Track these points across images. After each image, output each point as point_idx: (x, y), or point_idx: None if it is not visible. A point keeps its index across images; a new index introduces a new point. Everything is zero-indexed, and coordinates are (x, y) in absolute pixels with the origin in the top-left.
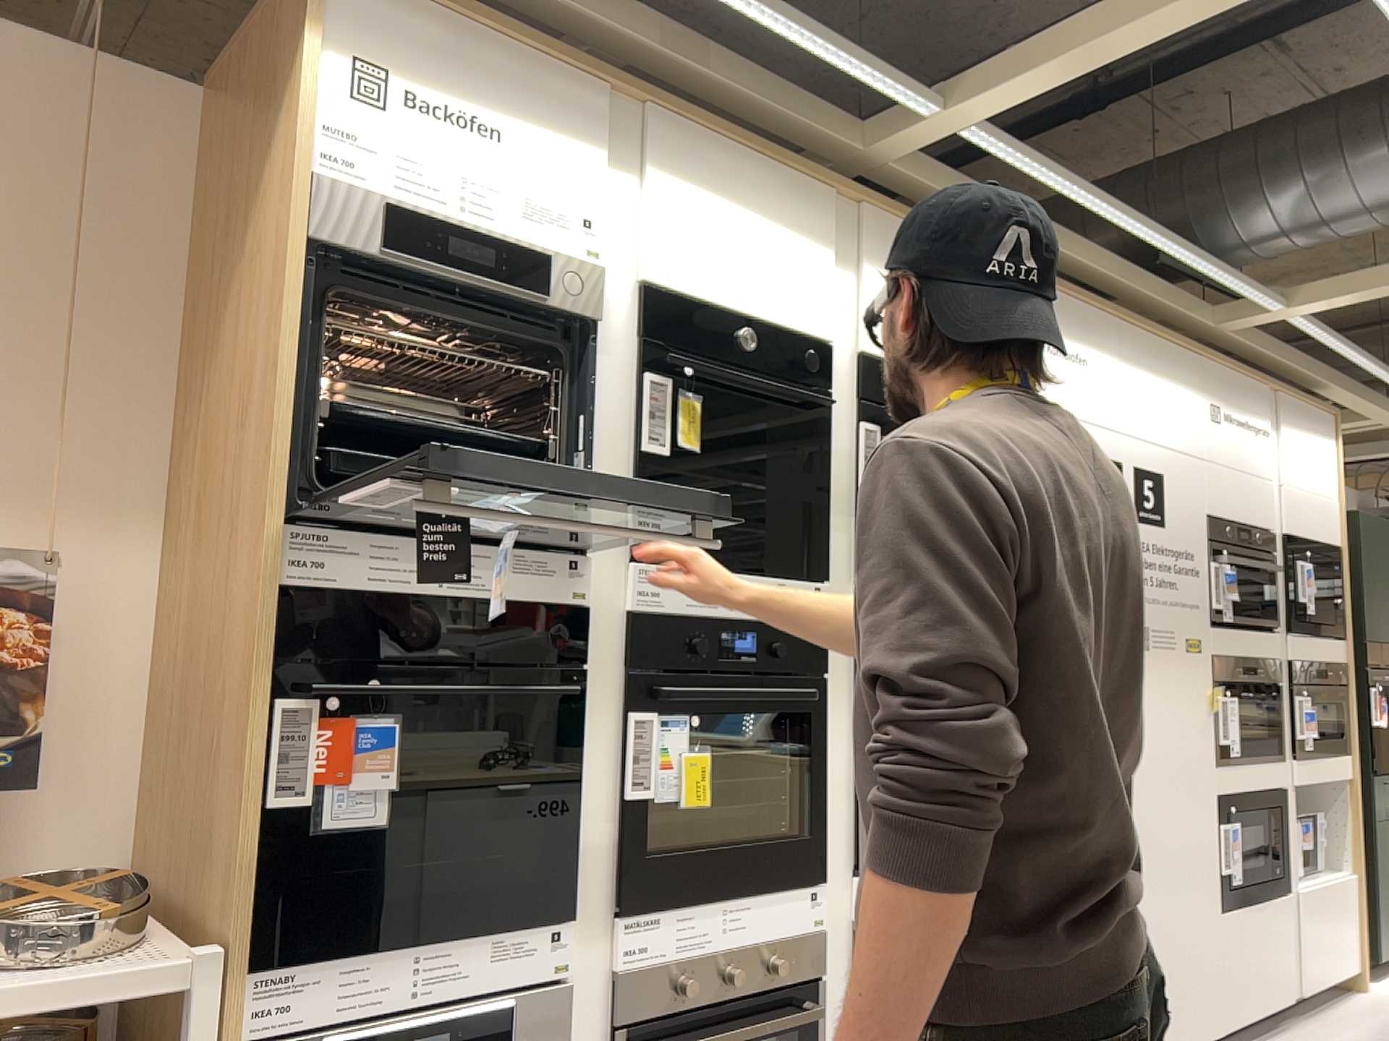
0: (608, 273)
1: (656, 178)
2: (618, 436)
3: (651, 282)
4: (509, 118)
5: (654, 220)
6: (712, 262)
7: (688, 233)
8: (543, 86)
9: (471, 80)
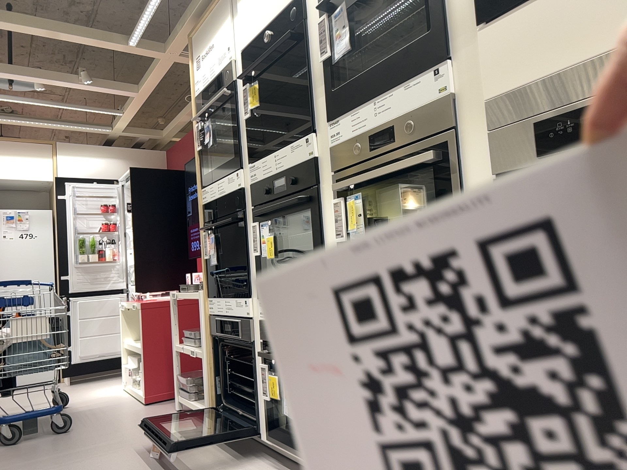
0: (234, 58)
1: (237, 3)
2: (243, 118)
3: (240, 48)
4: (211, 36)
5: (239, 21)
6: (254, 14)
7: (247, 12)
8: (215, 14)
9: (206, 35)
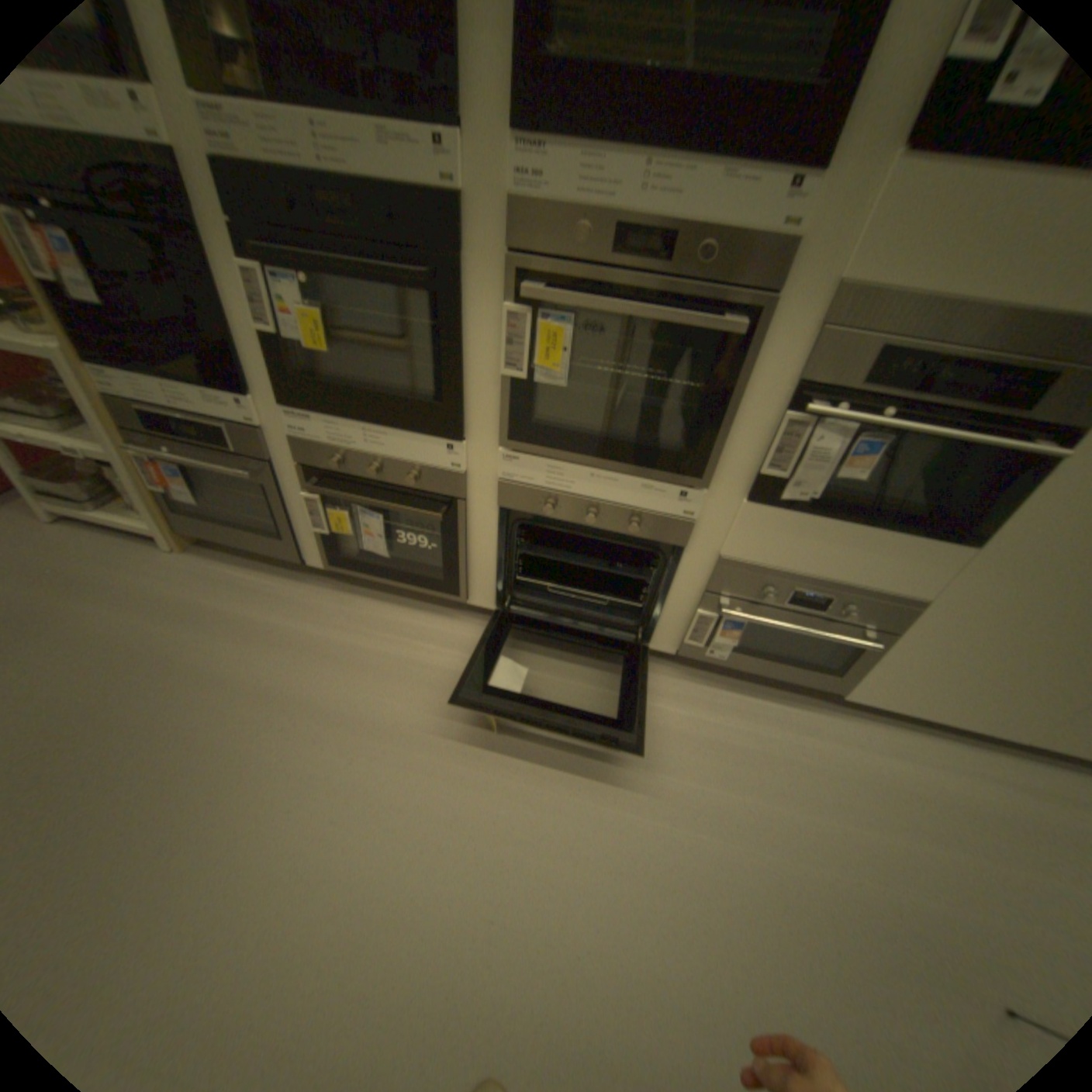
0: None
1: None
2: None
3: None
4: None
5: None
6: None
7: None
8: None
9: None
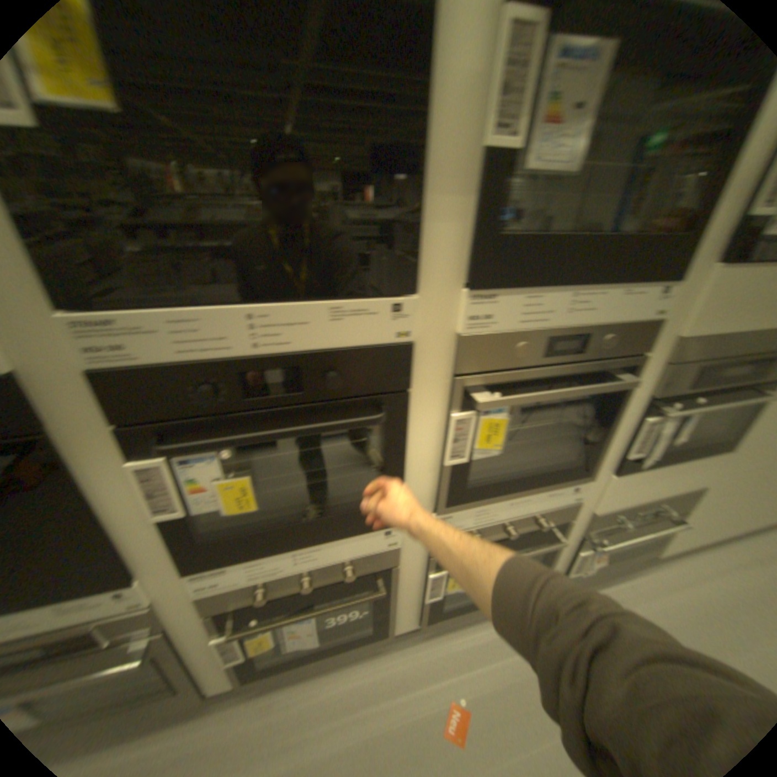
0: None
1: None
2: None
3: None
4: None
5: None
6: None
7: None
8: None
9: None
